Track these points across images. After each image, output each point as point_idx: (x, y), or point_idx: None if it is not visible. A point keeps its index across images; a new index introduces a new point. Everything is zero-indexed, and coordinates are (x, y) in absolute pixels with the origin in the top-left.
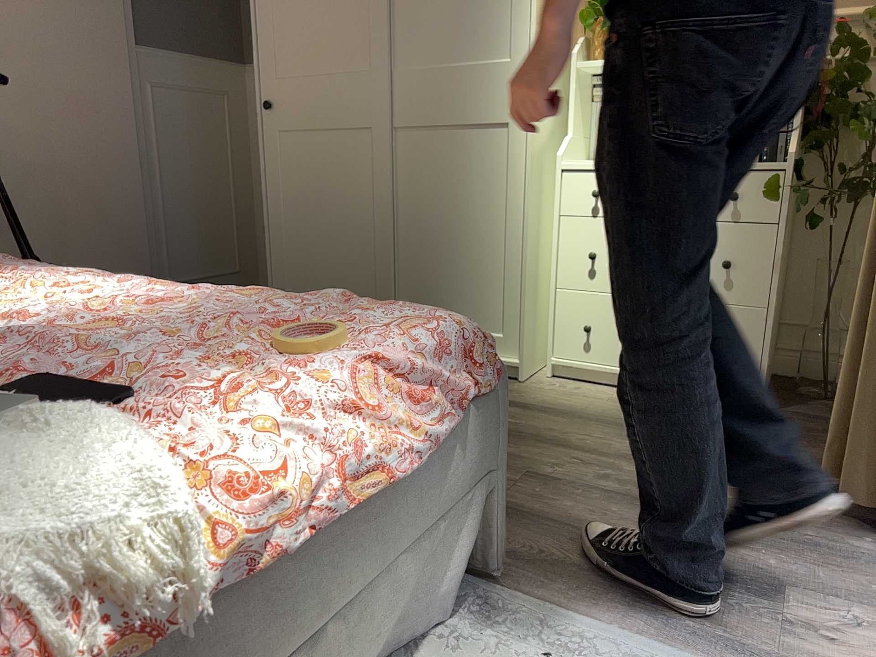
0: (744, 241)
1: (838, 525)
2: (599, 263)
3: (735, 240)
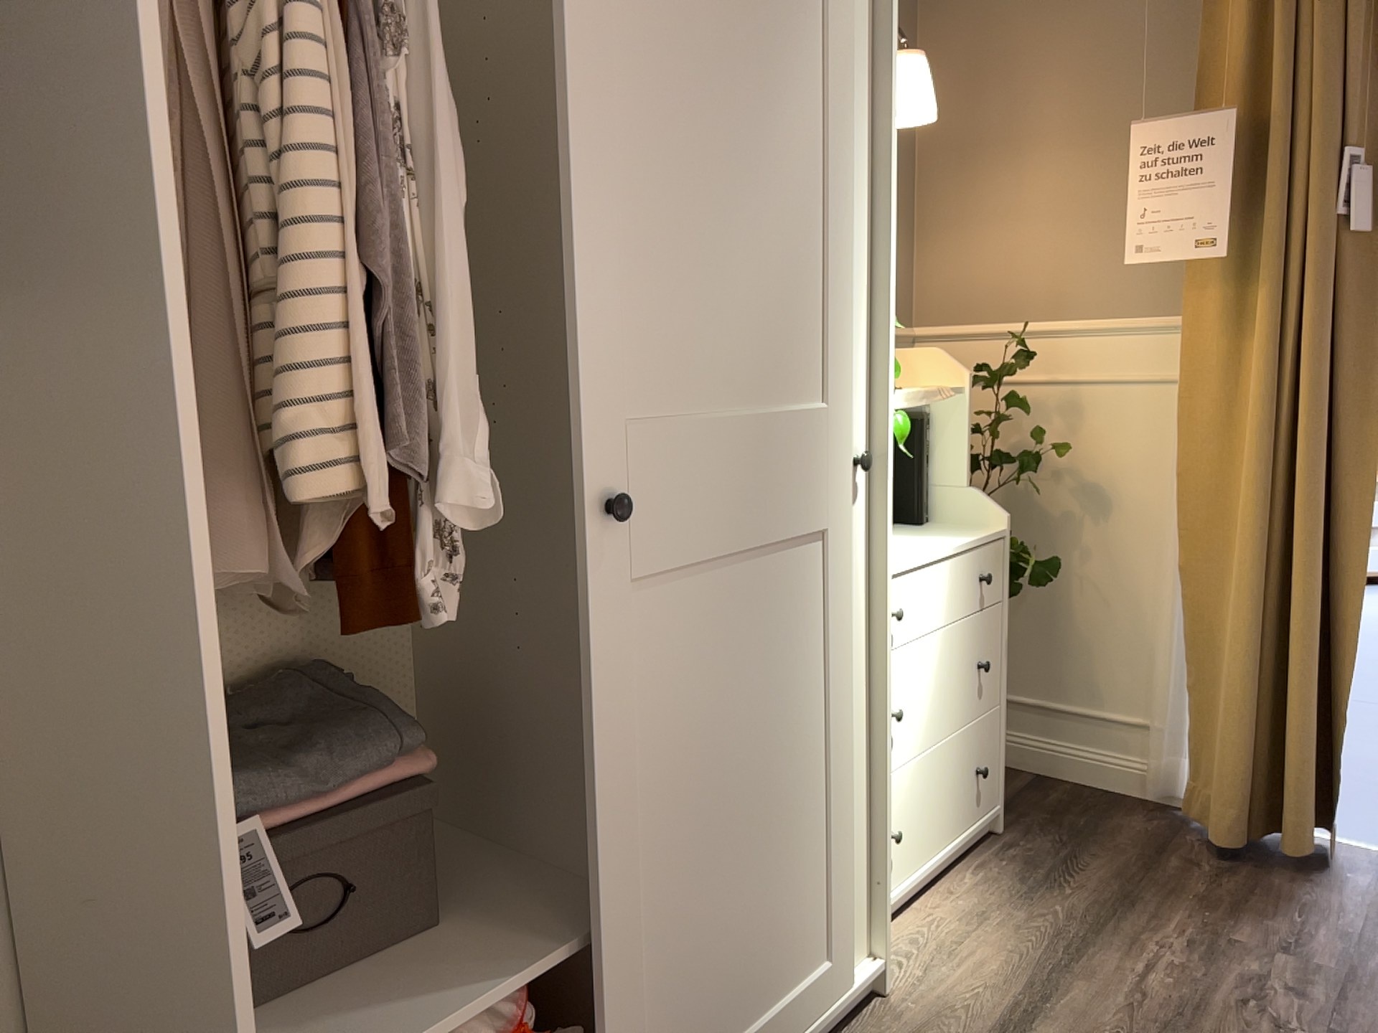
0: (989, 630)
1: (1309, 879)
2: (897, 724)
3: (984, 633)
